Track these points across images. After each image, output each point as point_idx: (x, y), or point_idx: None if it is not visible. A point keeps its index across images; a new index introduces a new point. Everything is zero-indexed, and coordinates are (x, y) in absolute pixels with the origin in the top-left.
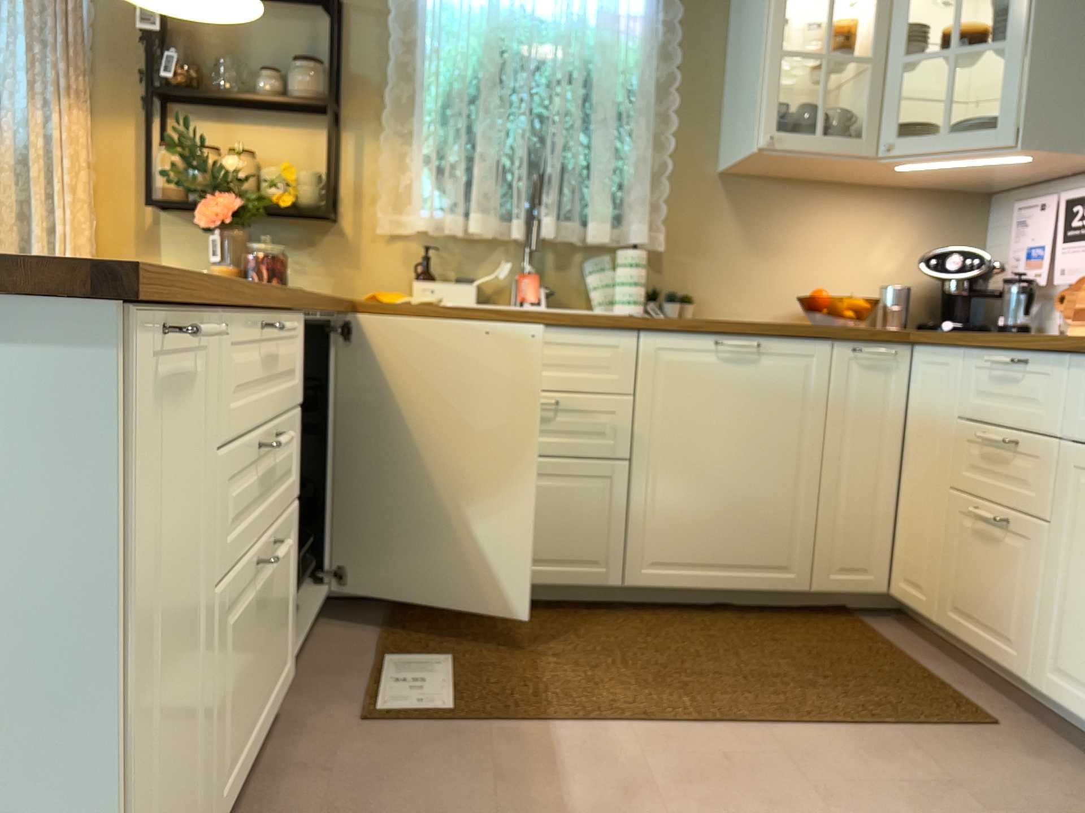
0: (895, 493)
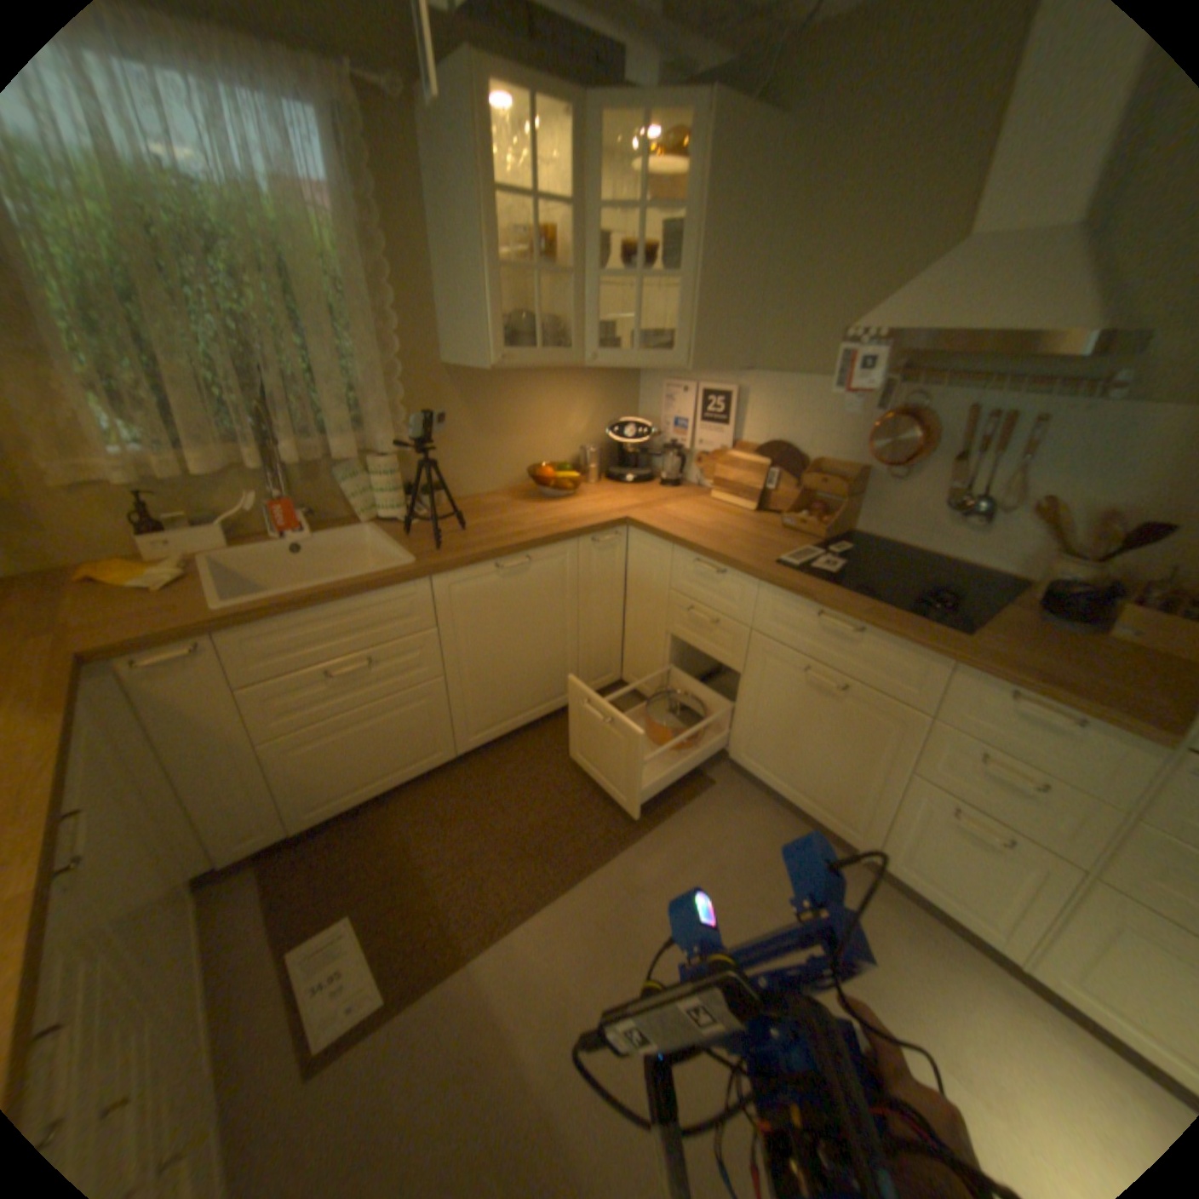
0: (620, 623)
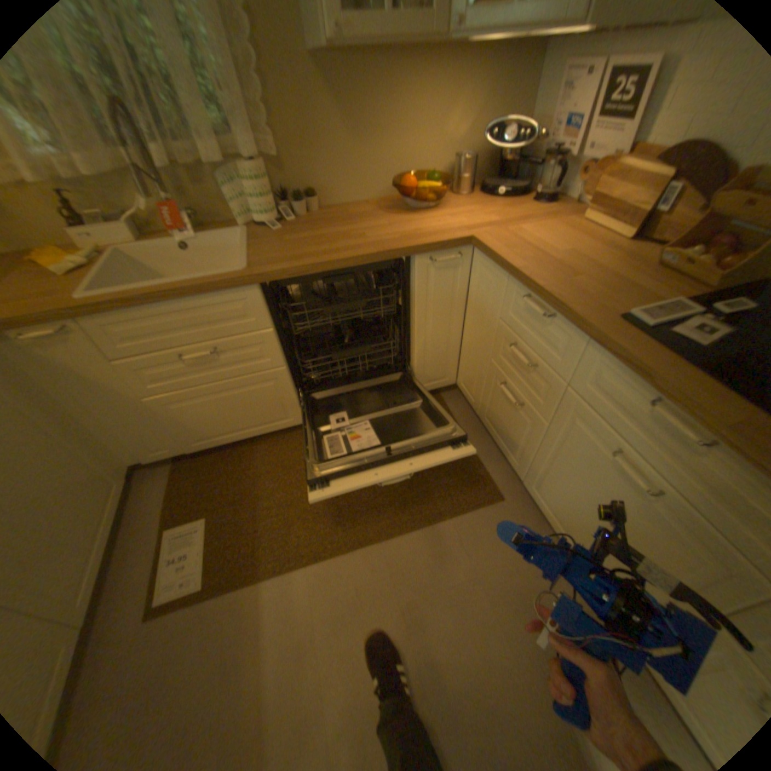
0: (458, 339)
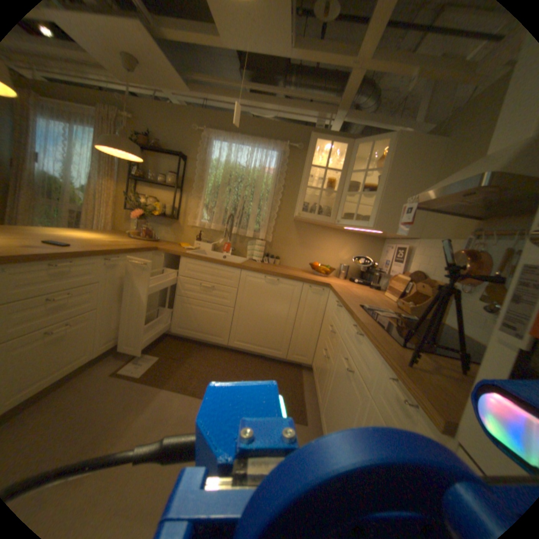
0: (317, 335)
